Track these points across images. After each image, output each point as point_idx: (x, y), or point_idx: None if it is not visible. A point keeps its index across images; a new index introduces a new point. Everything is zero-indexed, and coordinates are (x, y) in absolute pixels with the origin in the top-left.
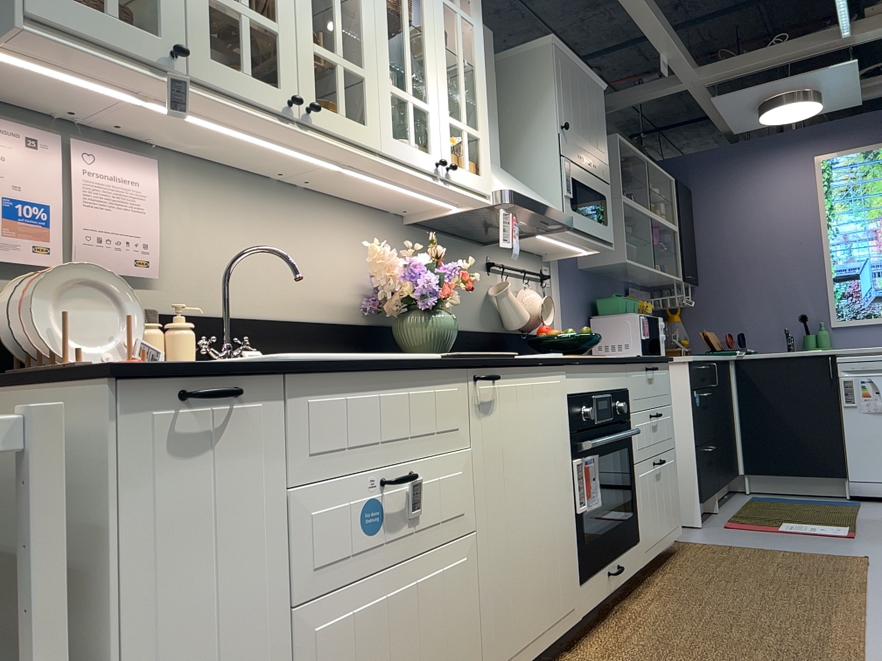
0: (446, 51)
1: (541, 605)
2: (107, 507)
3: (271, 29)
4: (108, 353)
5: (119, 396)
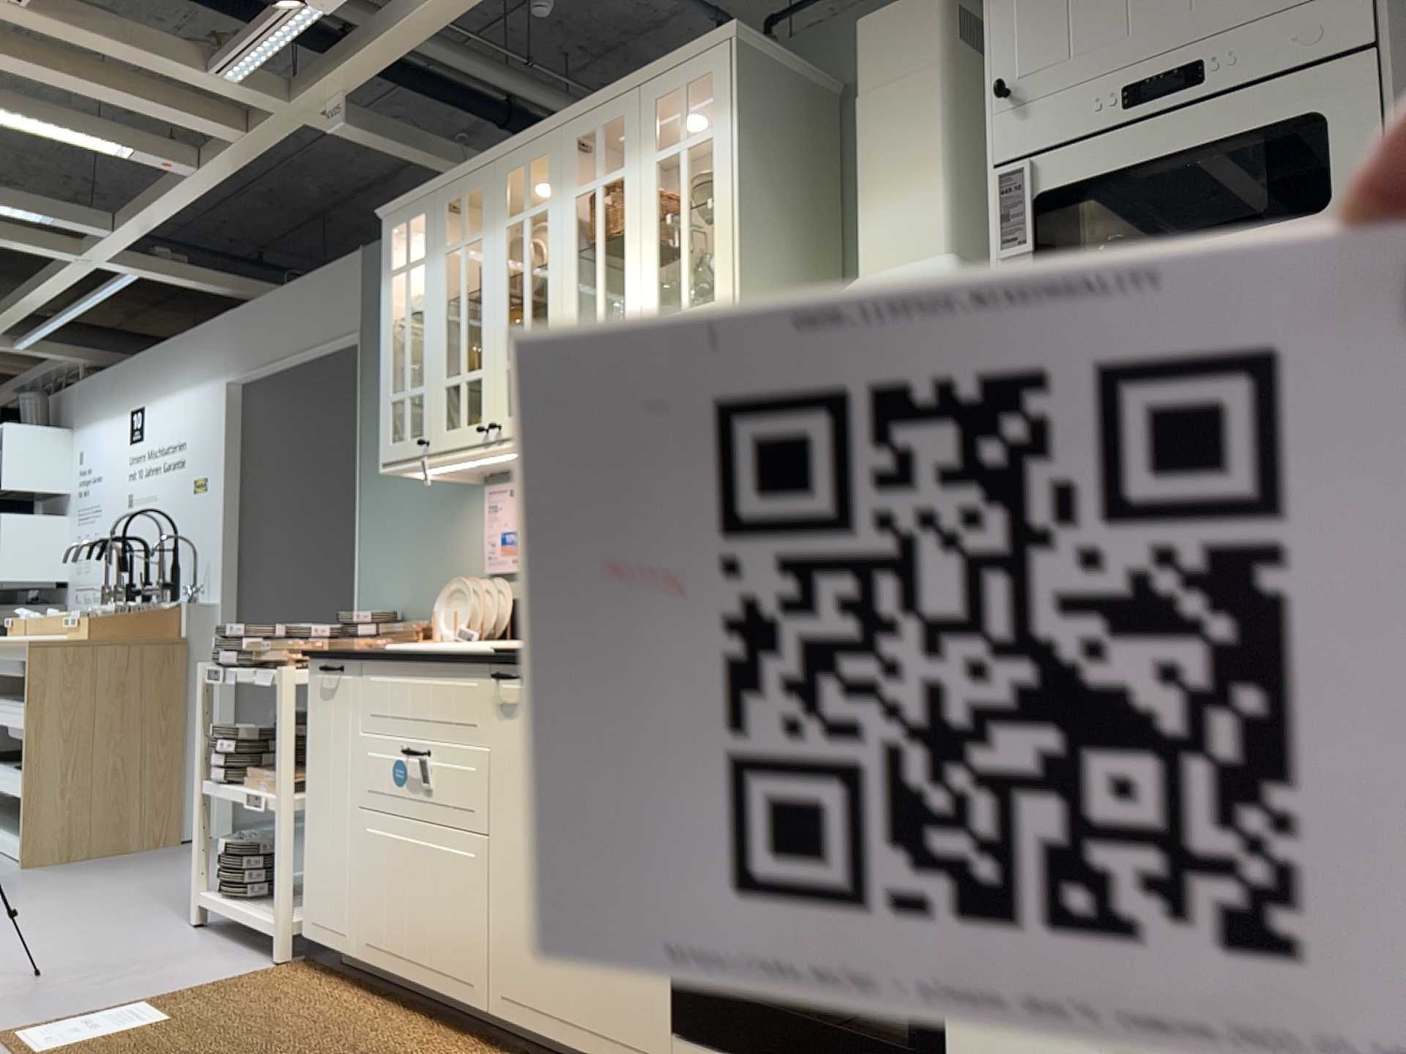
0: (655, 229)
1: (575, 988)
2: (309, 715)
3: (478, 377)
4: (443, 635)
5: (312, 665)
